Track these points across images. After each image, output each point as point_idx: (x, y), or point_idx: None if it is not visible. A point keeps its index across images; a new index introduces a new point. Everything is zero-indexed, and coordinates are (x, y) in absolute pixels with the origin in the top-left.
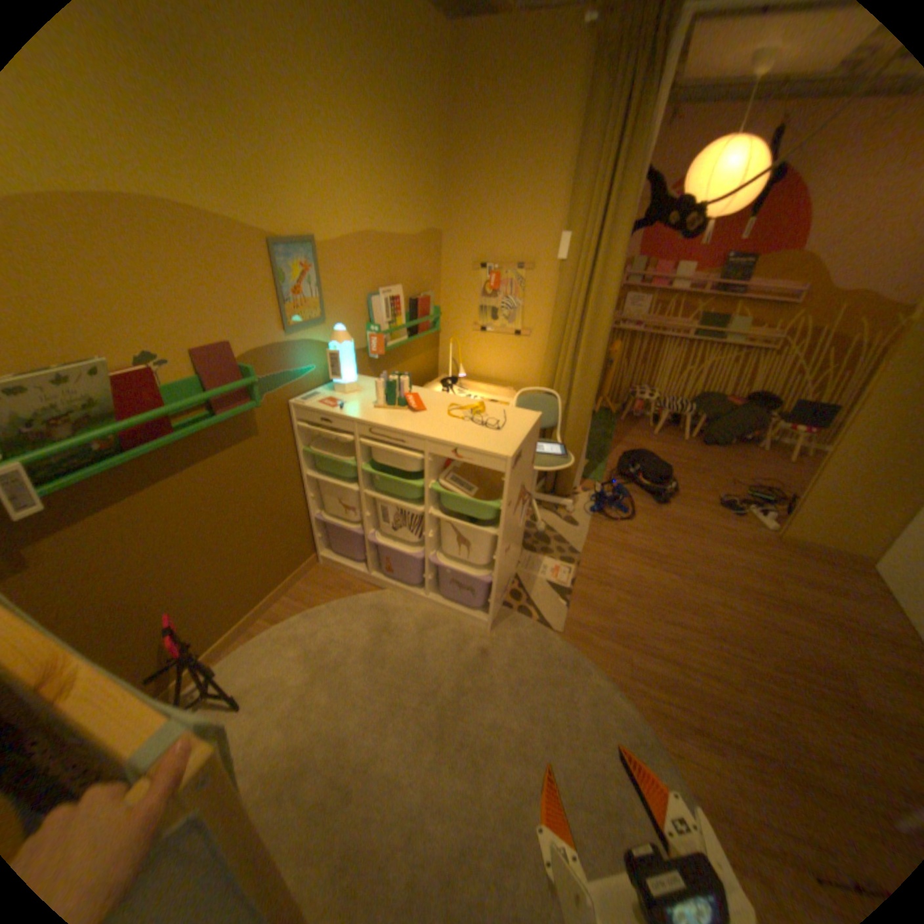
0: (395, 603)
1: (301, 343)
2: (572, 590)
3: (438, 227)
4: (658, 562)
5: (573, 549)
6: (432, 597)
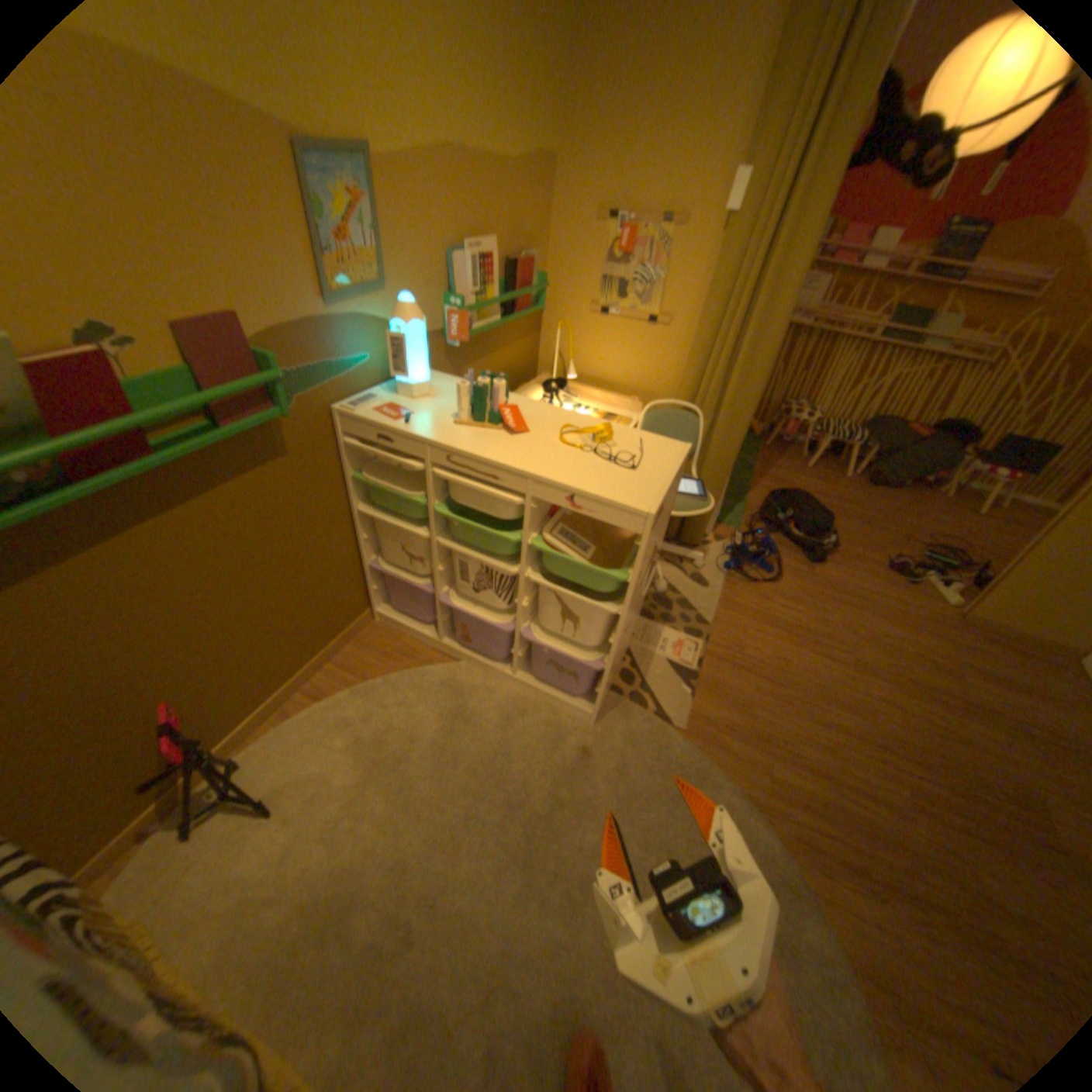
0: (473, 681)
1: (349, 319)
2: (700, 674)
3: (553, 148)
4: (809, 641)
5: (701, 619)
6: (521, 677)
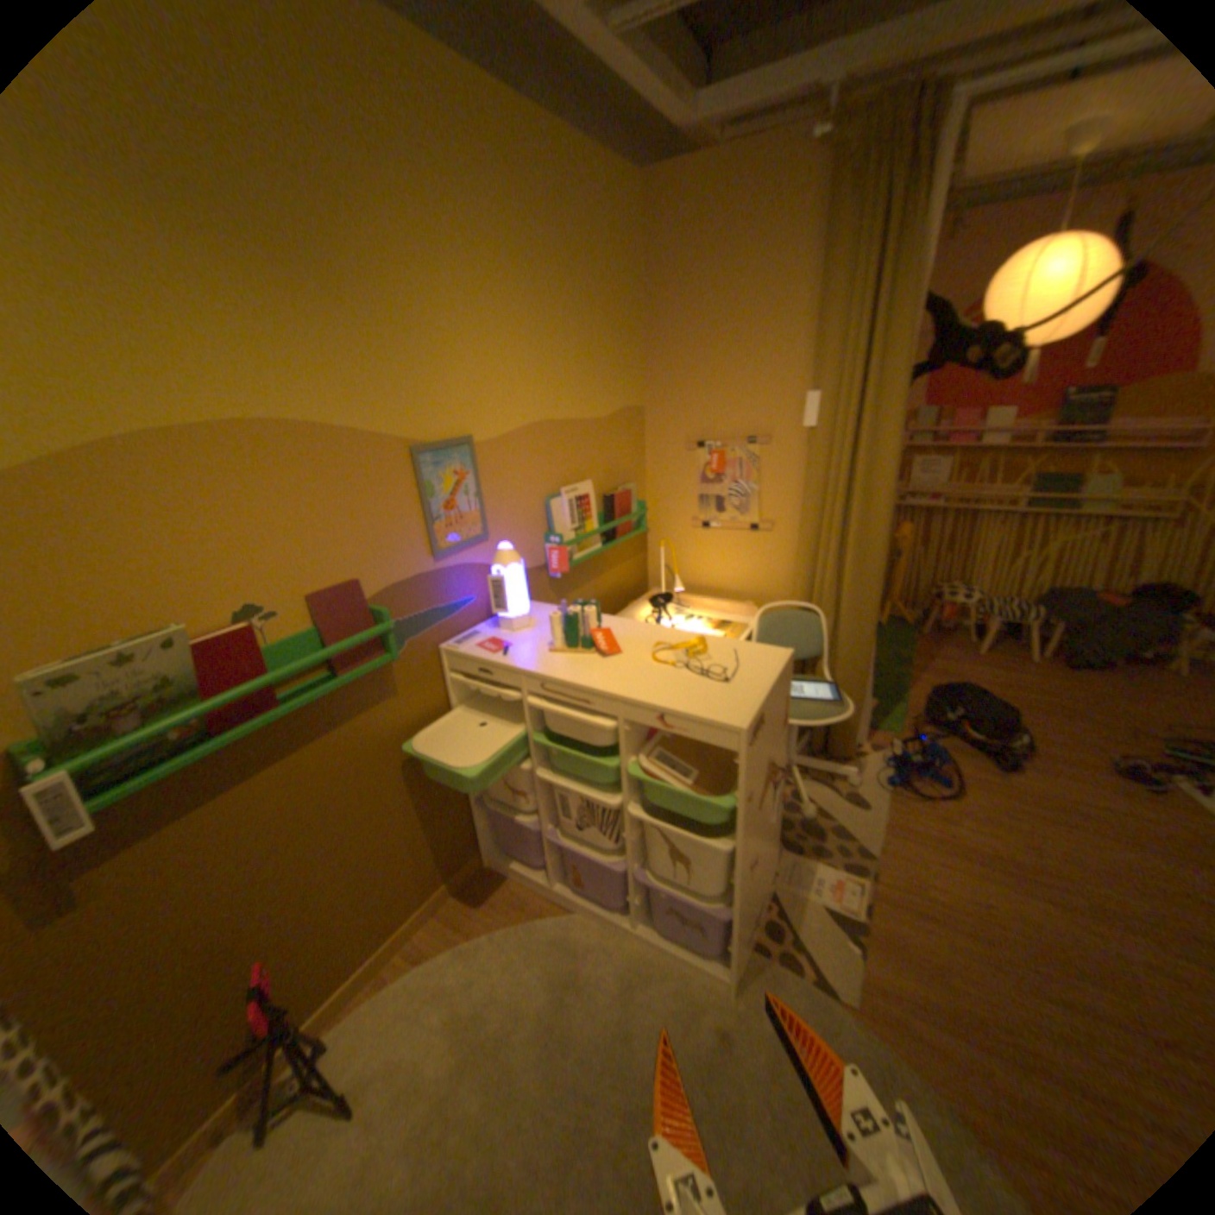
0: (588, 939)
1: (456, 568)
2: (871, 927)
3: (639, 401)
4: (1019, 878)
5: (866, 852)
6: (643, 933)
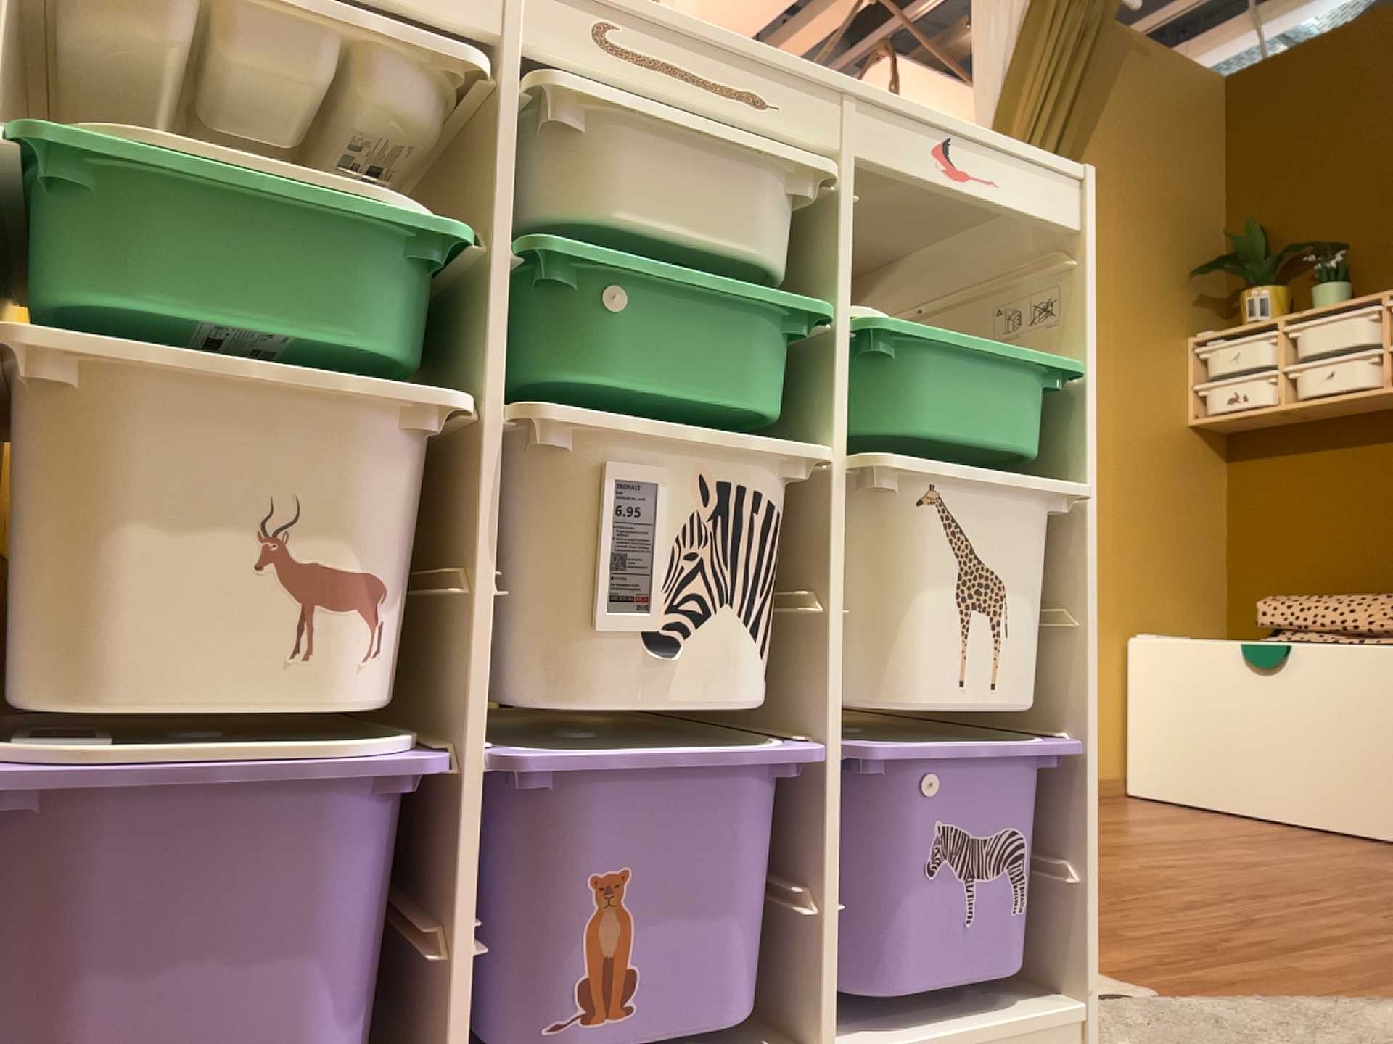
0: None
1: None
2: None
3: None
4: None
5: None
6: None
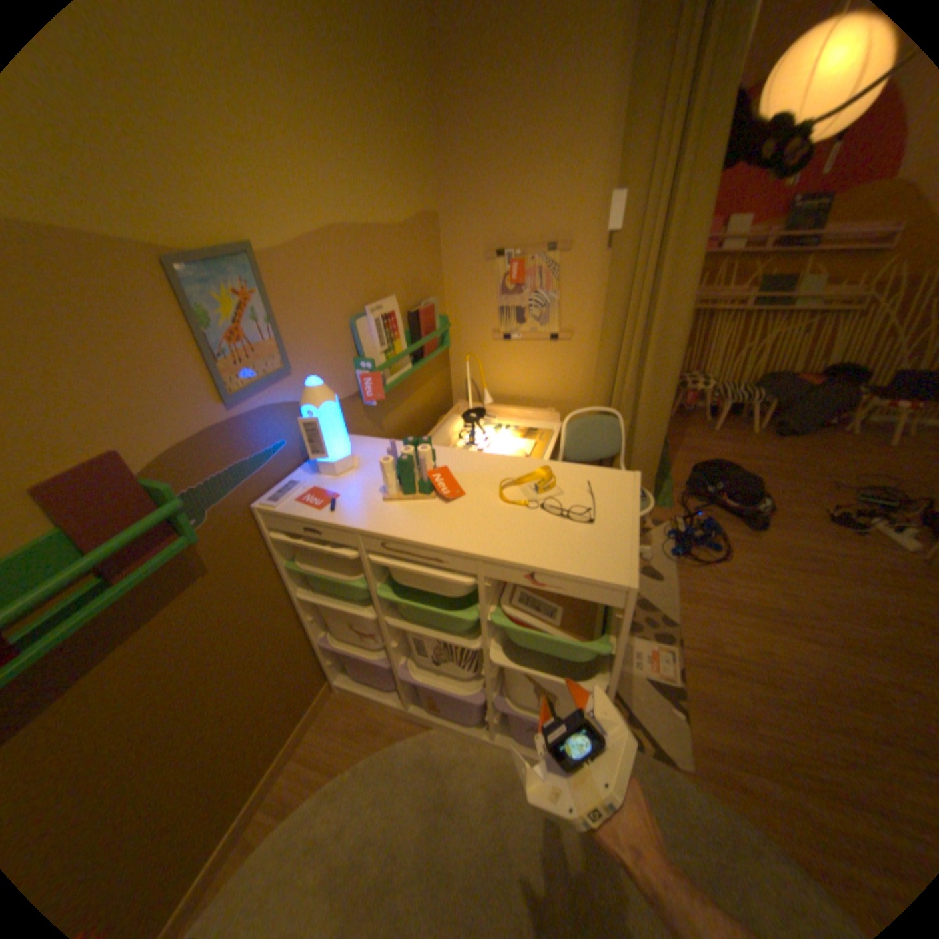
0: (449, 753)
1: (256, 412)
2: (687, 690)
3: (433, 205)
4: (786, 624)
5: (668, 619)
6: (501, 741)
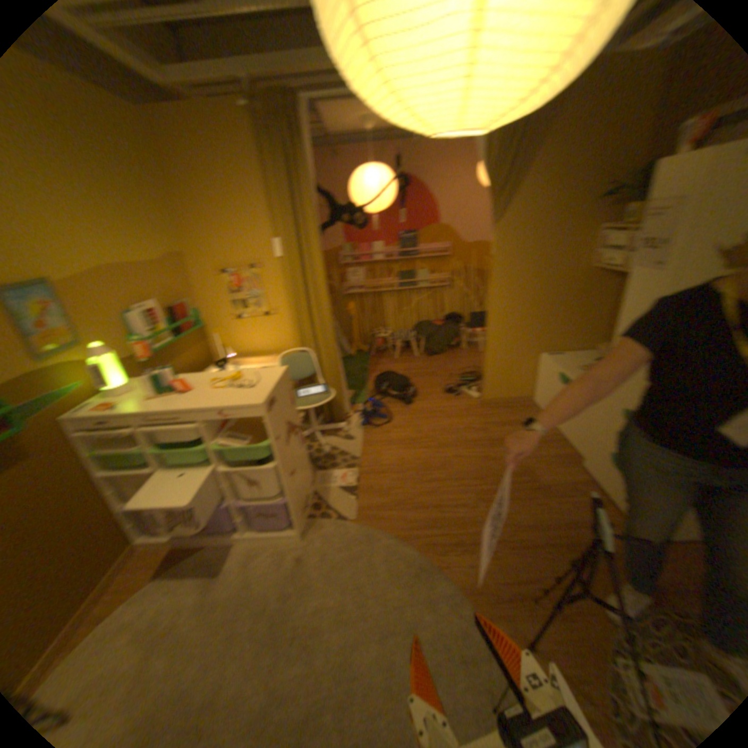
0: (218, 554)
1: (62, 364)
2: (359, 486)
3: (180, 249)
4: (413, 444)
5: (354, 457)
6: (249, 535)
